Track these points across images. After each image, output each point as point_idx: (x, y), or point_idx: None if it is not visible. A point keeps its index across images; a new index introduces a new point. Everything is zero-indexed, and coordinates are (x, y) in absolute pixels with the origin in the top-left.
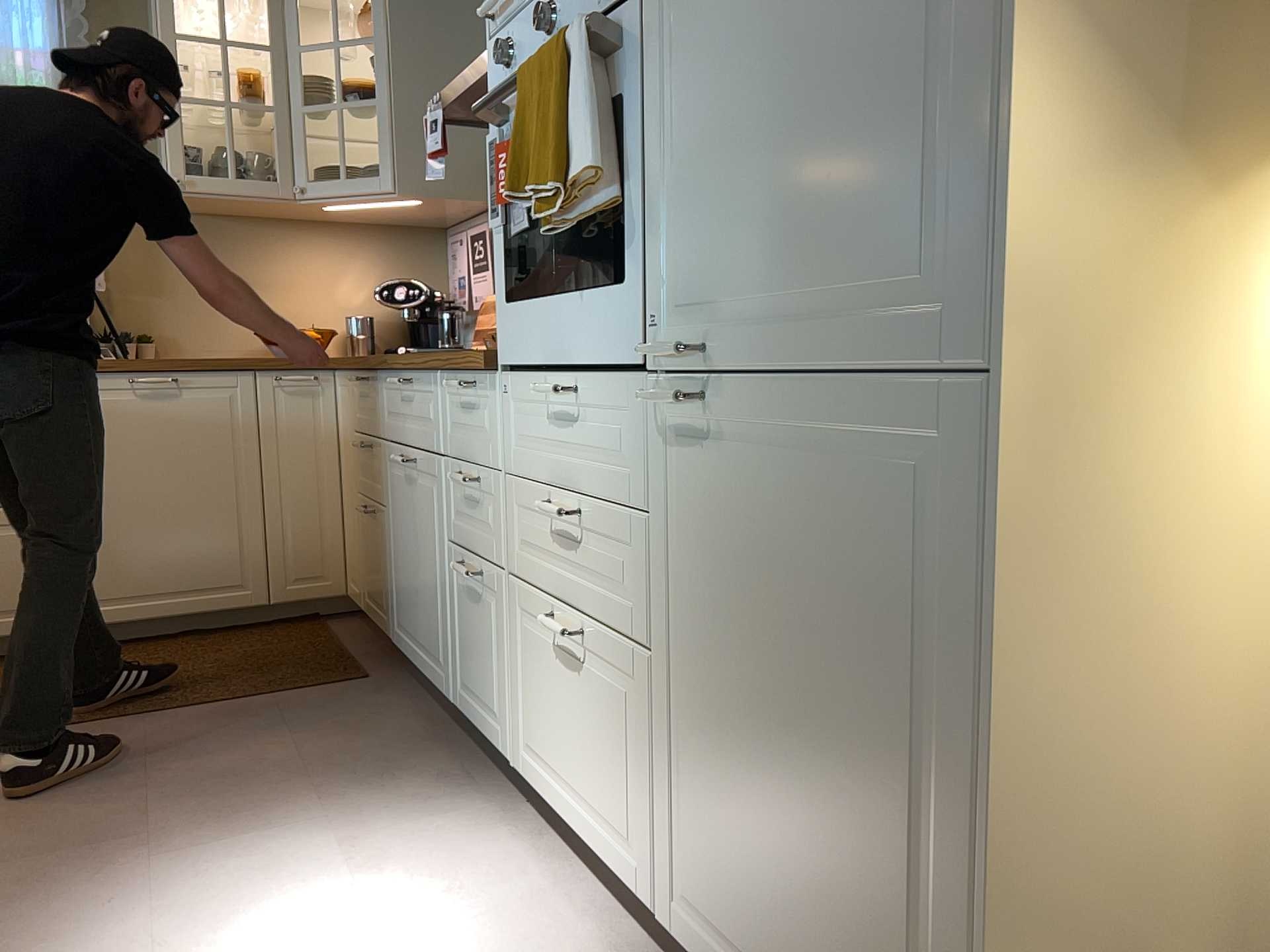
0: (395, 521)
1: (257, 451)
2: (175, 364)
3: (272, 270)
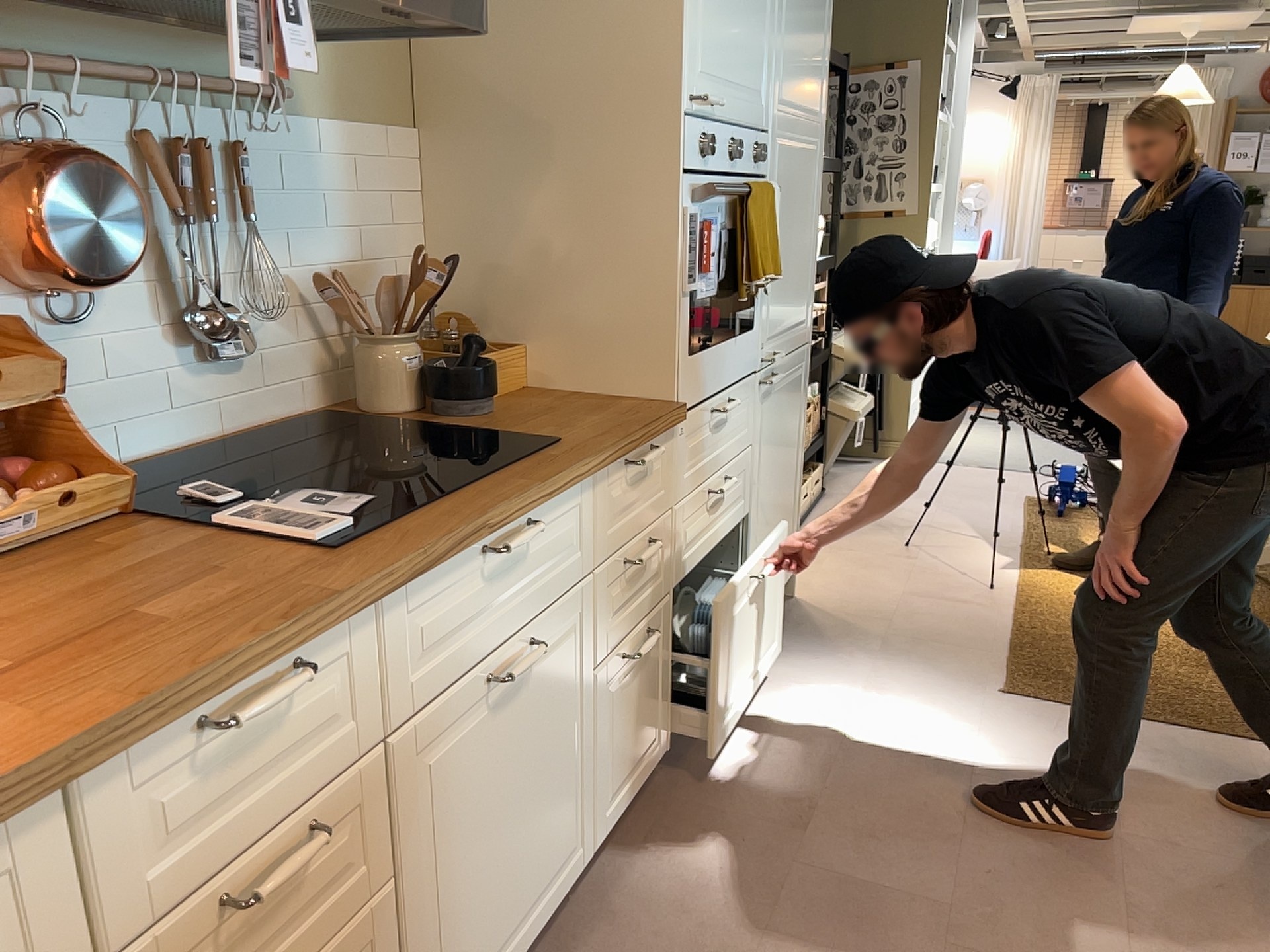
0: (444, 838)
1: None
2: None
3: None
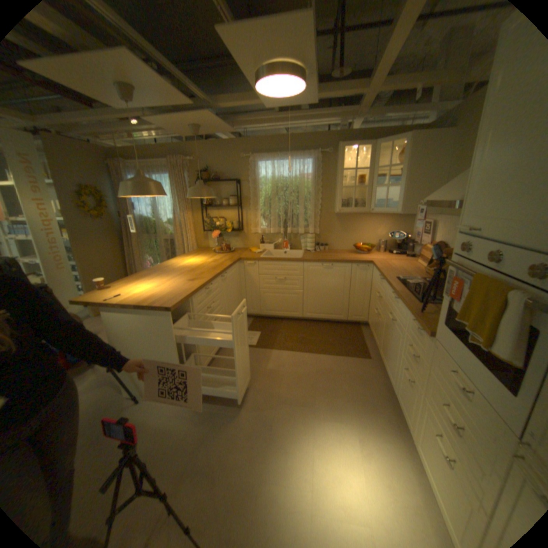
0: (385, 326)
1: (349, 283)
2: (332, 261)
3: (359, 226)
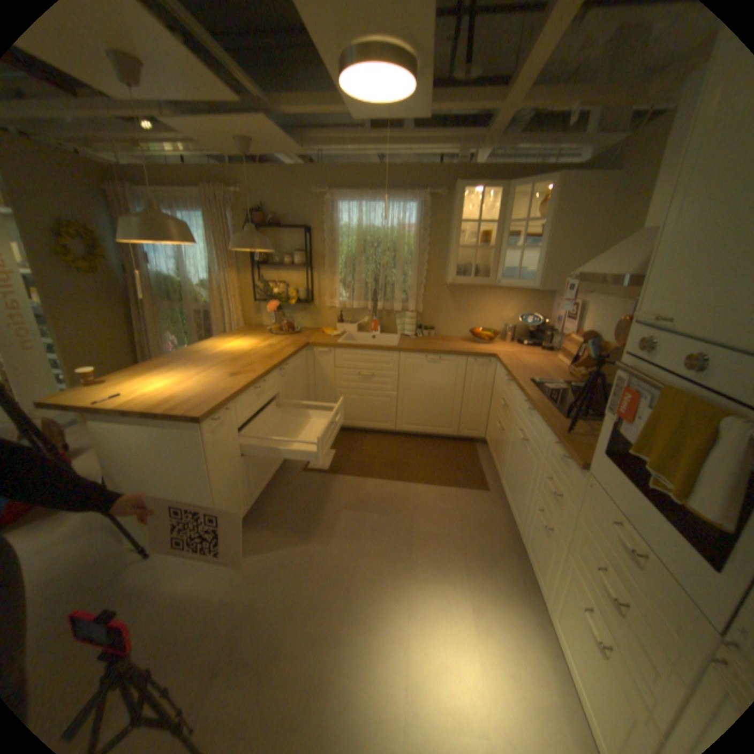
0: (512, 447)
1: (463, 385)
2: (440, 353)
3: (479, 305)
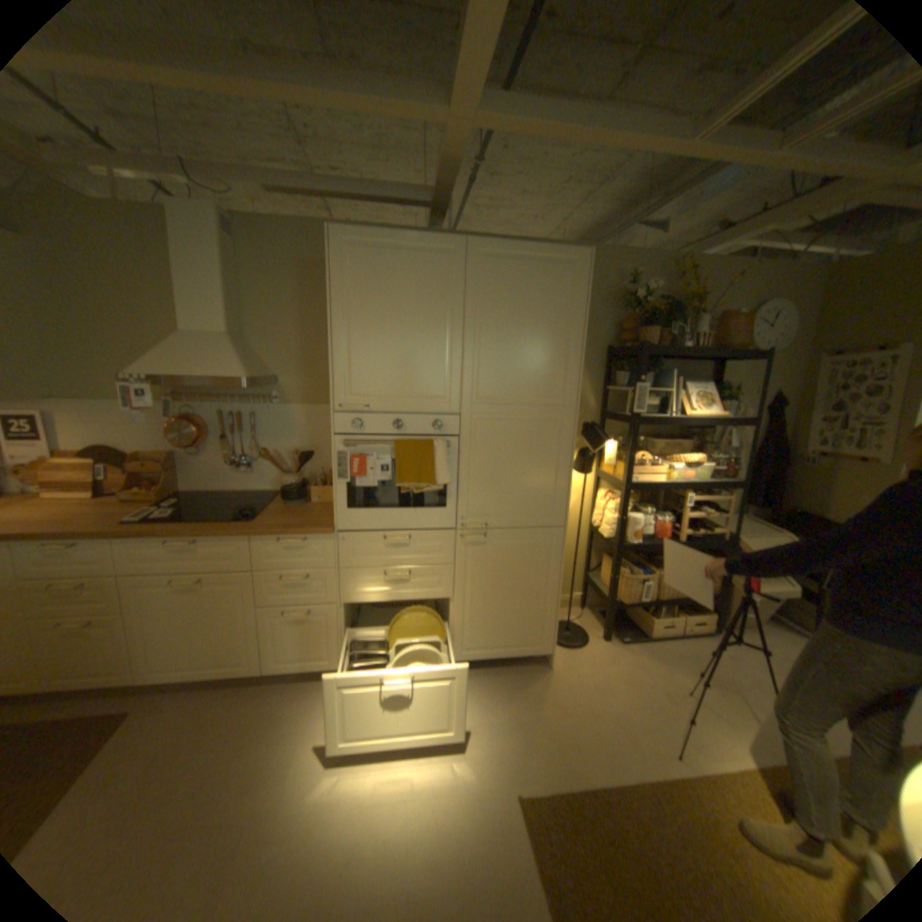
0: (150, 619)
1: None
2: None
3: None
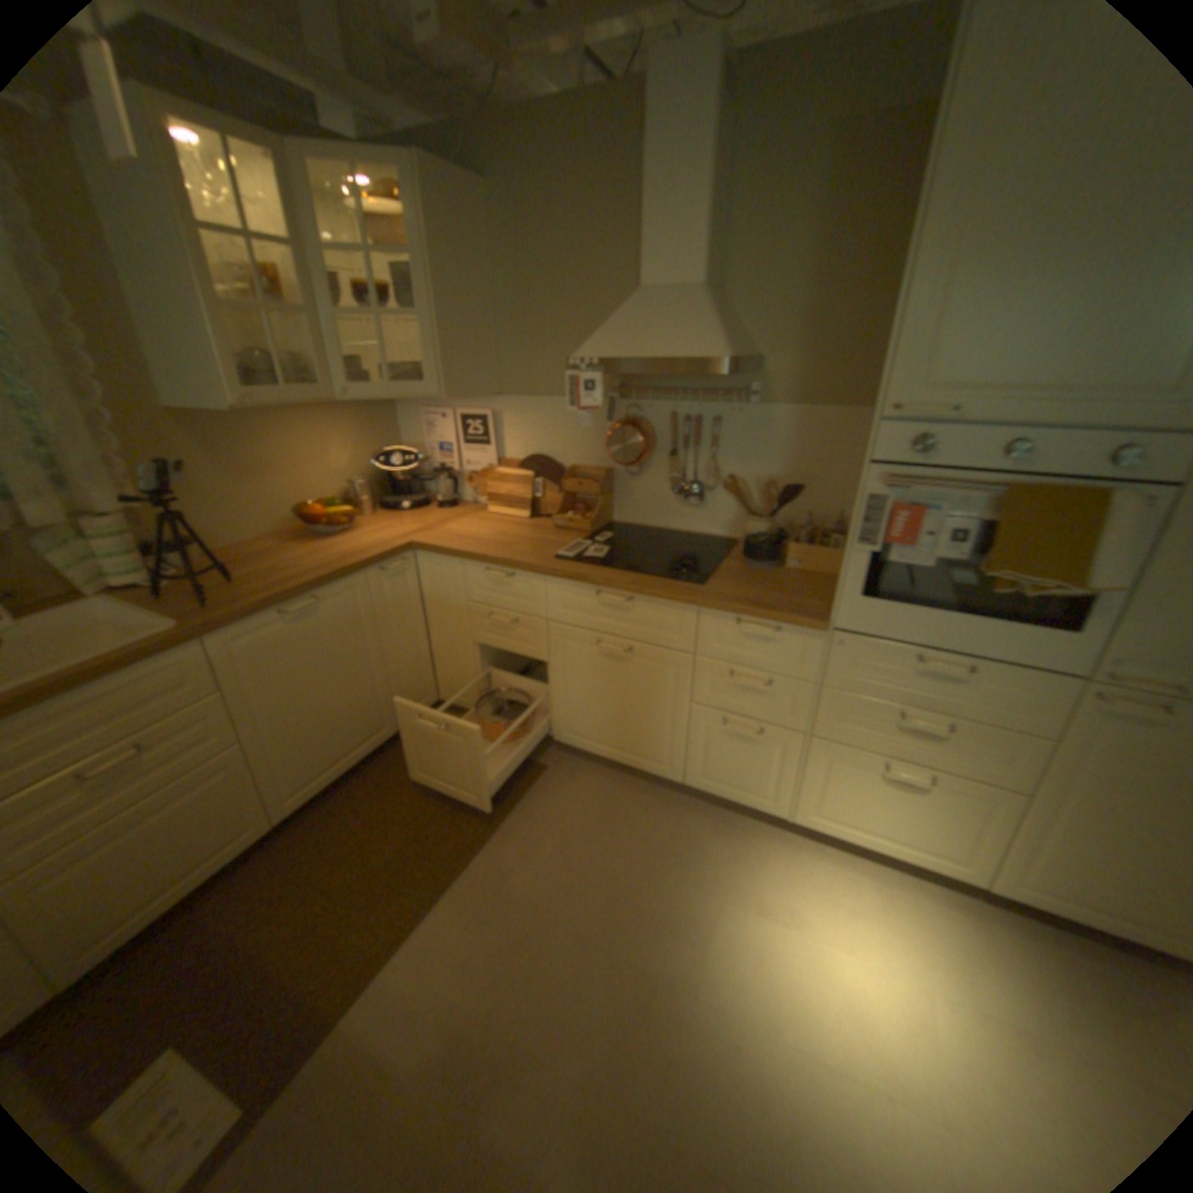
0: (573, 675)
1: (375, 630)
2: (310, 586)
3: (273, 452)
